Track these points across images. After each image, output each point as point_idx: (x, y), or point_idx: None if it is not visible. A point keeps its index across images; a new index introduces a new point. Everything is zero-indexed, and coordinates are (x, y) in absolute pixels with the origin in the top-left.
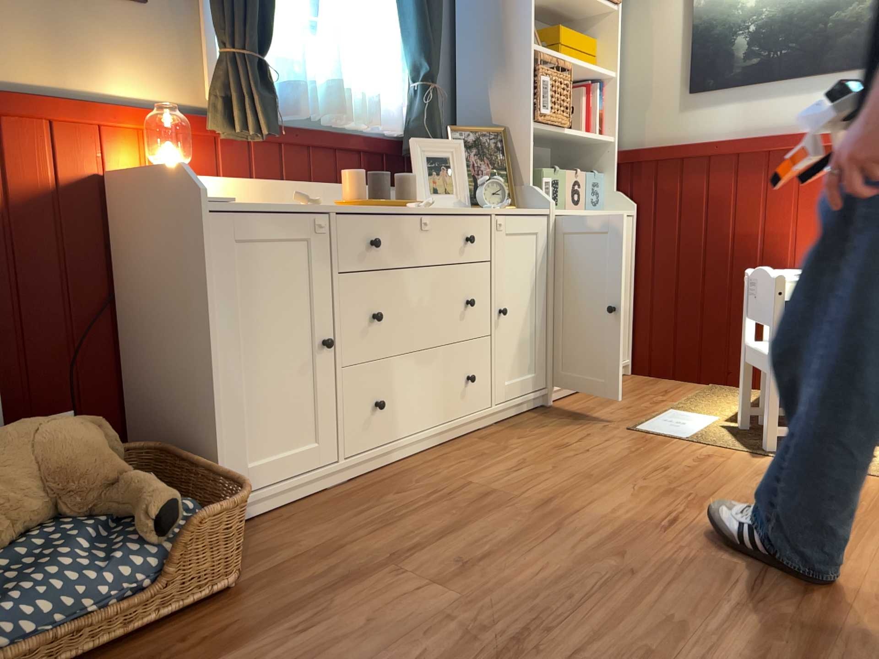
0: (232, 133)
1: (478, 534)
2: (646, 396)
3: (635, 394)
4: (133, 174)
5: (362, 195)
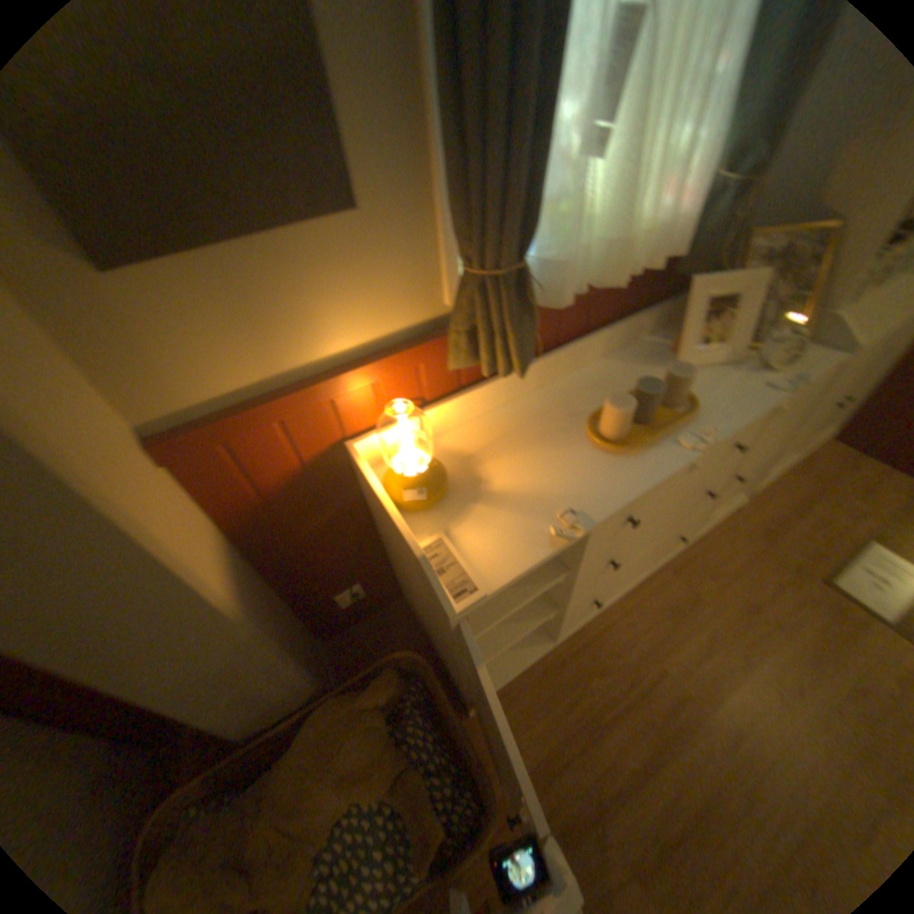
0: (477, 364)
1: (673, 784)
2: (845, 501)
3: (832, 493)
4: (374, 486)
5: (625, 427)
